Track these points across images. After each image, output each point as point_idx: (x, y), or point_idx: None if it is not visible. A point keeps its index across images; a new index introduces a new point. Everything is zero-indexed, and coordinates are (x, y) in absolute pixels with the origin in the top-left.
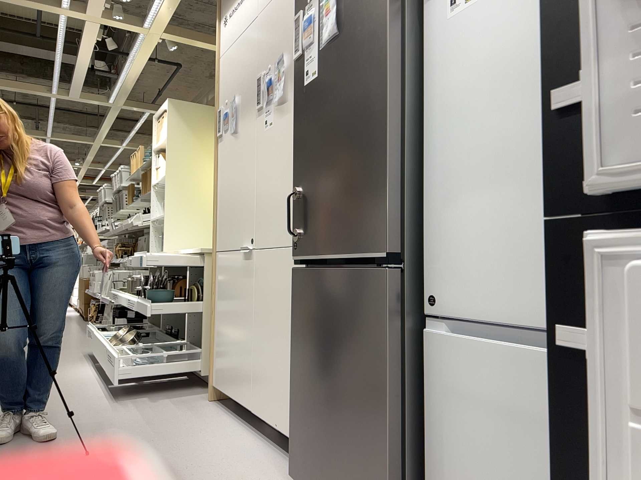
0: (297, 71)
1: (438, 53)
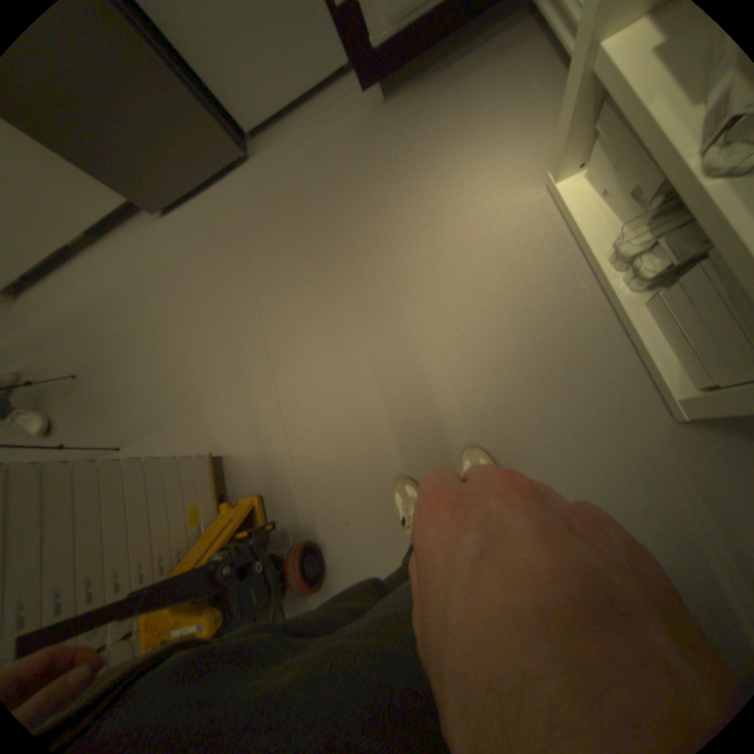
0: None
1: None
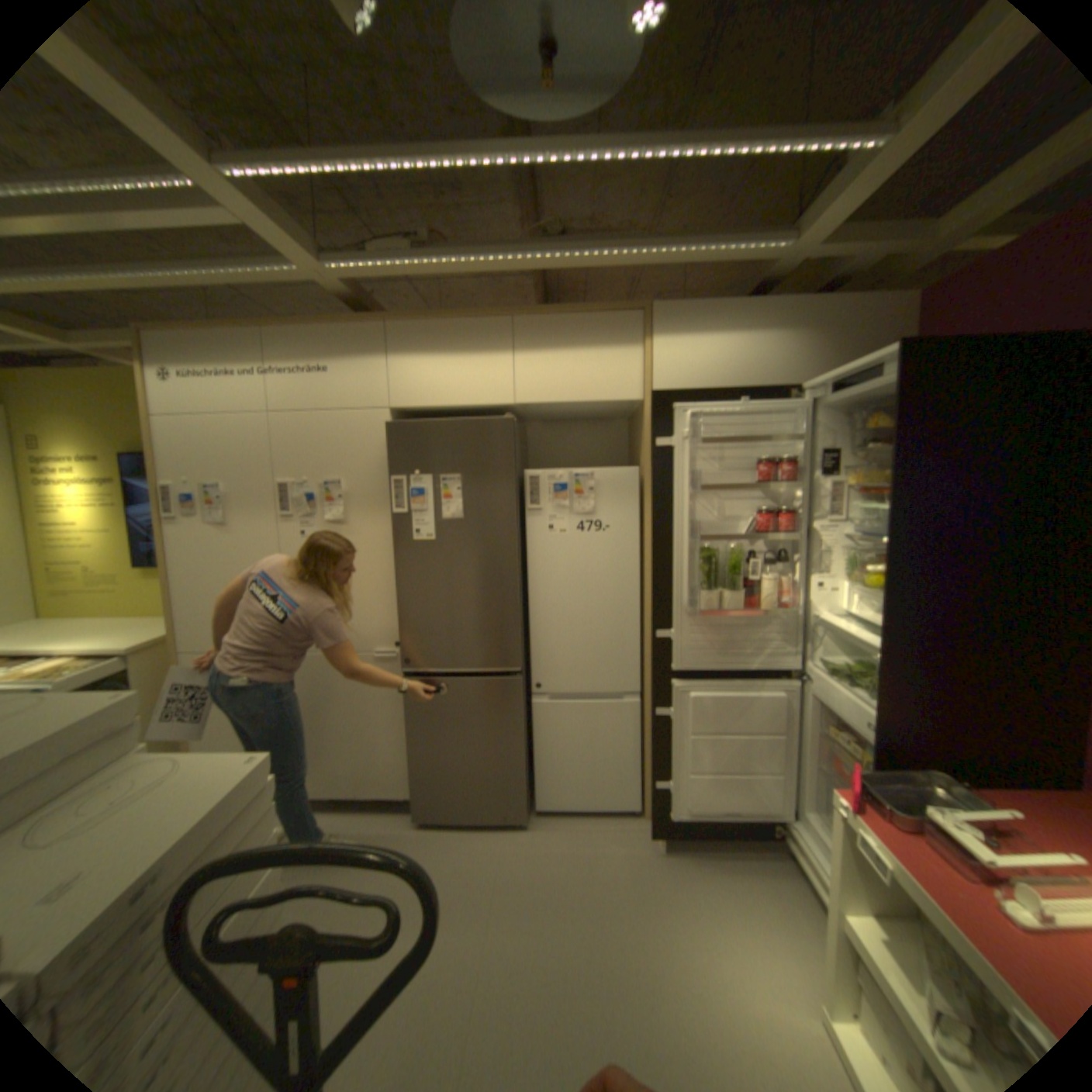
0: (398, 523)
1: (537, 551)
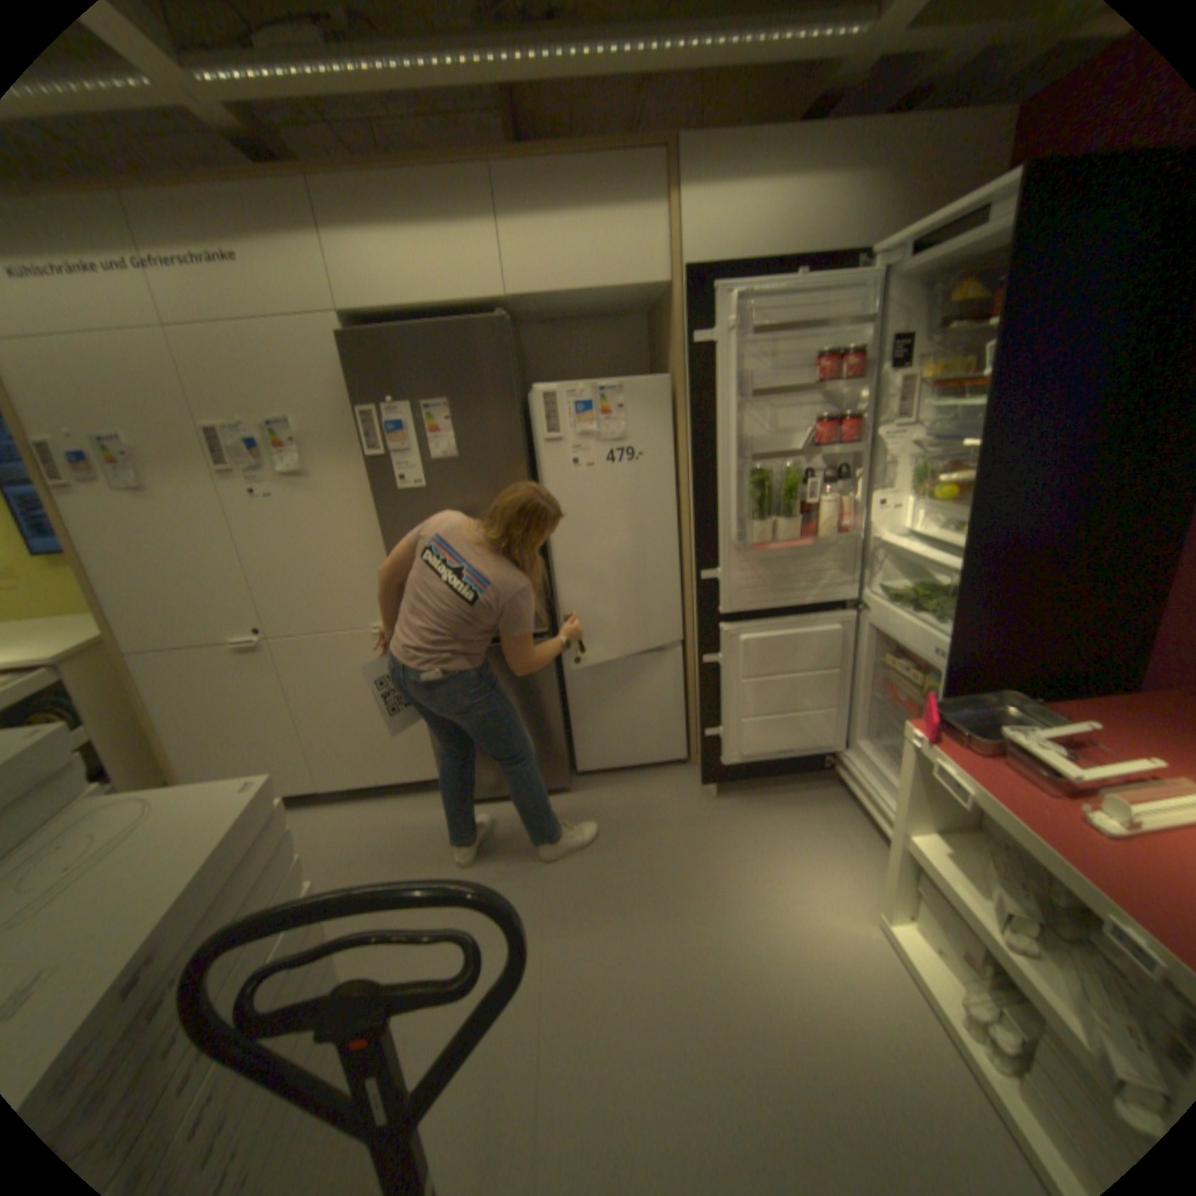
0: (375, 468)
1: (553, 490)
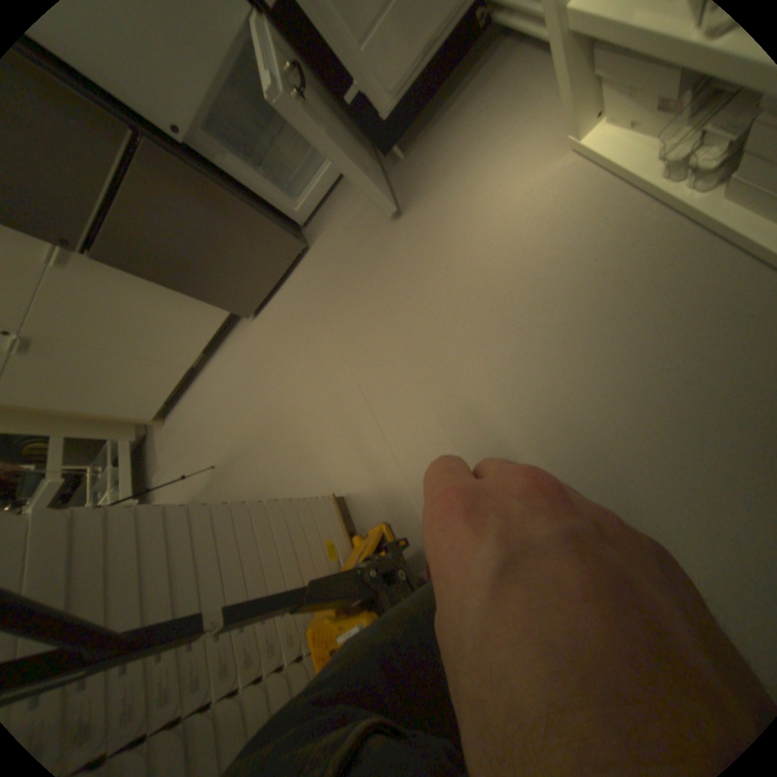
0: None
1: None
